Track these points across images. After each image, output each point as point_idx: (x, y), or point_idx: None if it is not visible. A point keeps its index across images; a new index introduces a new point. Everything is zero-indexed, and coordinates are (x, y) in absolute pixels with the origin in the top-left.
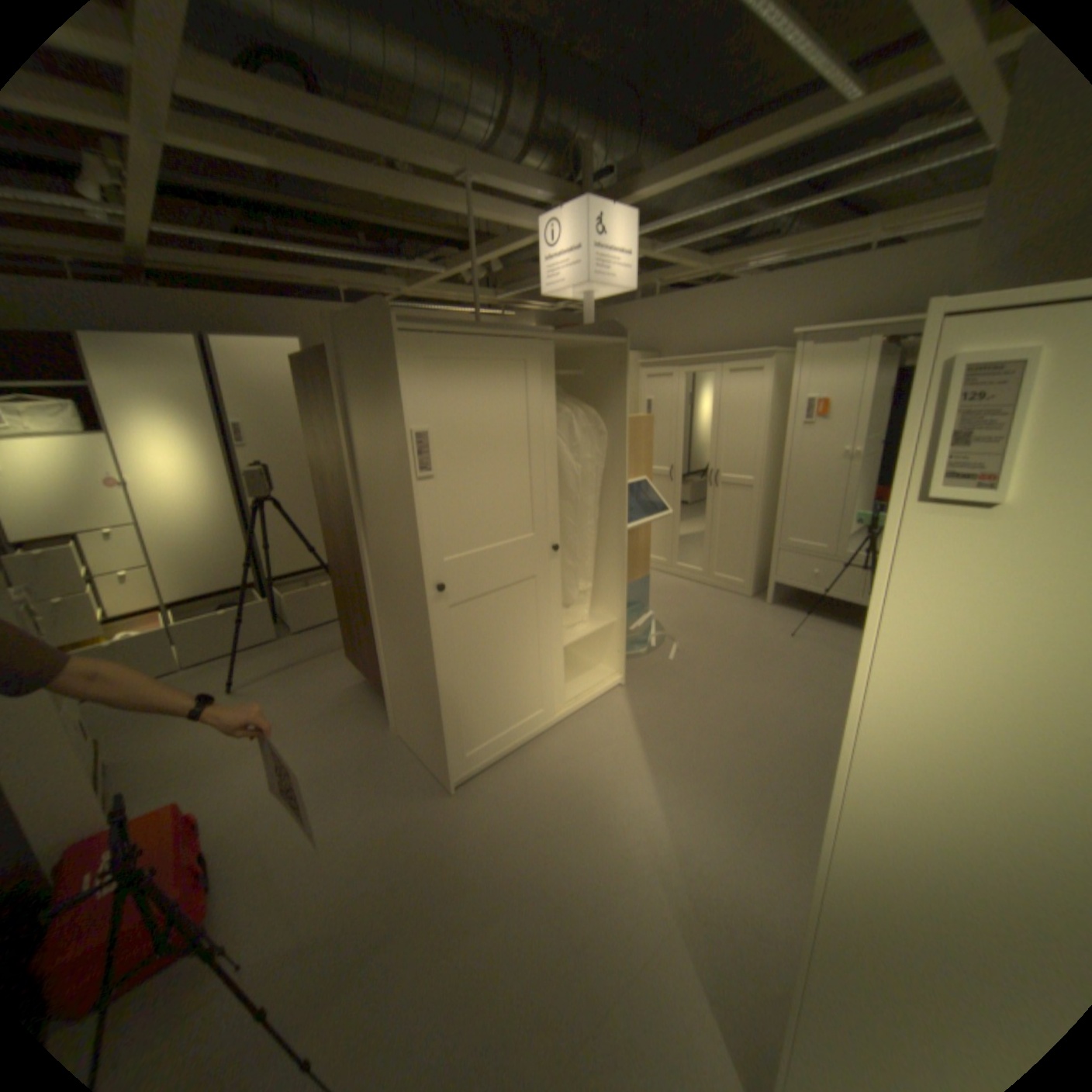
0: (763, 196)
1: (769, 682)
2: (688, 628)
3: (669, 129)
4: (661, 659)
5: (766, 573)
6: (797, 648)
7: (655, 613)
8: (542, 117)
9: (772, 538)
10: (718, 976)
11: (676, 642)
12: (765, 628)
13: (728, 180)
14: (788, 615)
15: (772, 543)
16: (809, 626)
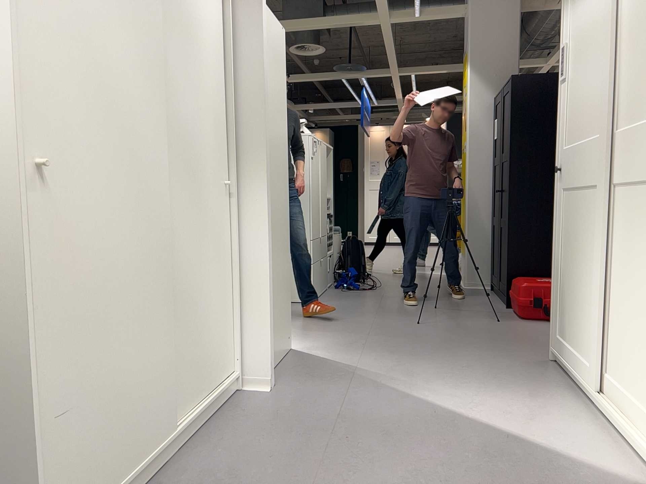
0: None
1: None
2: None
3: None
4: None
5: None
6: None
7: None
8: None
9: None
10: (329, 357)
11: None
12: None
13: None
14: None
15: None
16: None
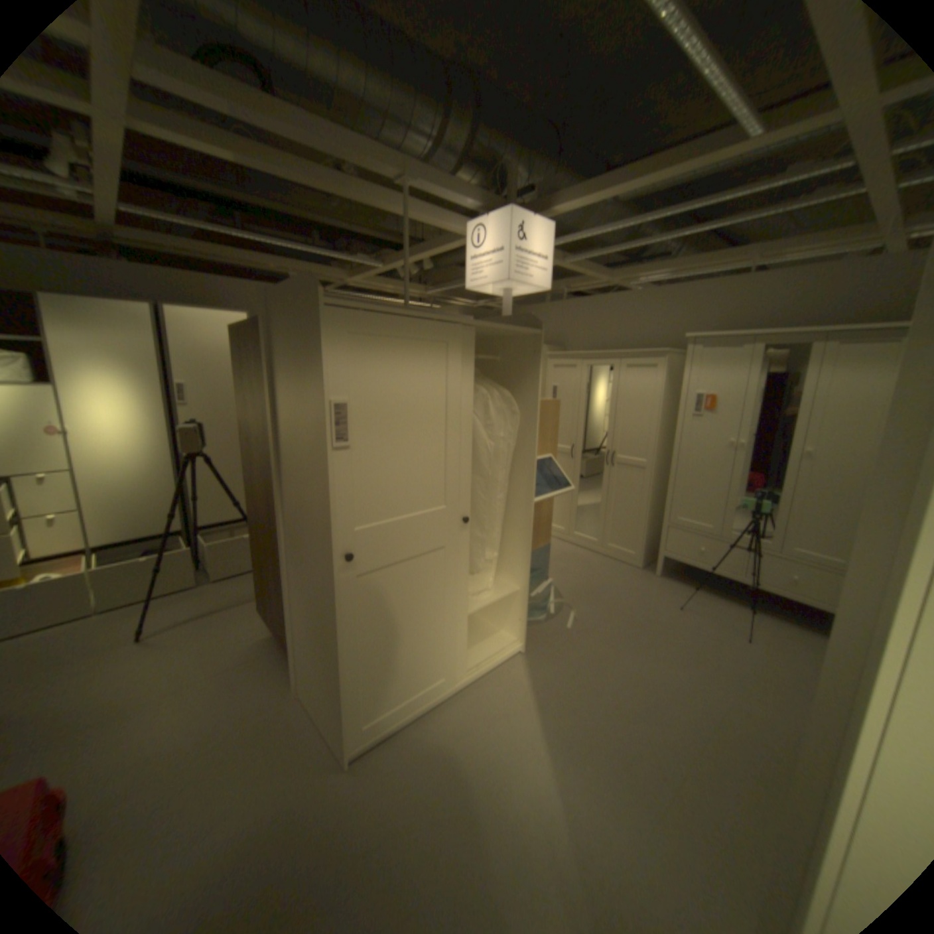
0: (658, 223)
1: (662, 657)
2: (585, 596)
3: (583, 161)
4: (560, 627)
5: (655, 547)
6: (687, 622)
7: (554, 579)
8: (475, 139)
9: (661, 515)
10: None
11: (573, 610)
12: (655, 600)
13: (630, 208)
14: (676, 588)
15: (661, 520)
16: (696, 601)
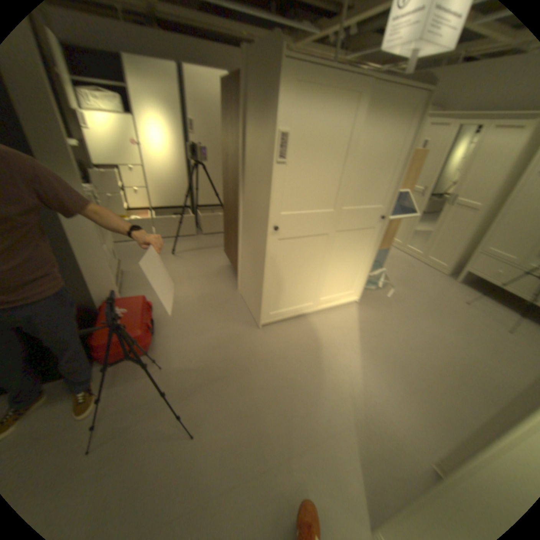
0: None
1: (445, 325)
2: (405, 282)
3: None
4: (384, 295)
5: (464, 264)
6: (470, 311)
7: (387, 270)
8: None
9: (478, 244)
10: (371, 457)
11: (395, 288)
12: (452, 295)
13: None
14: (470, 291)
15: (476, 247)
16: (482, 301)
